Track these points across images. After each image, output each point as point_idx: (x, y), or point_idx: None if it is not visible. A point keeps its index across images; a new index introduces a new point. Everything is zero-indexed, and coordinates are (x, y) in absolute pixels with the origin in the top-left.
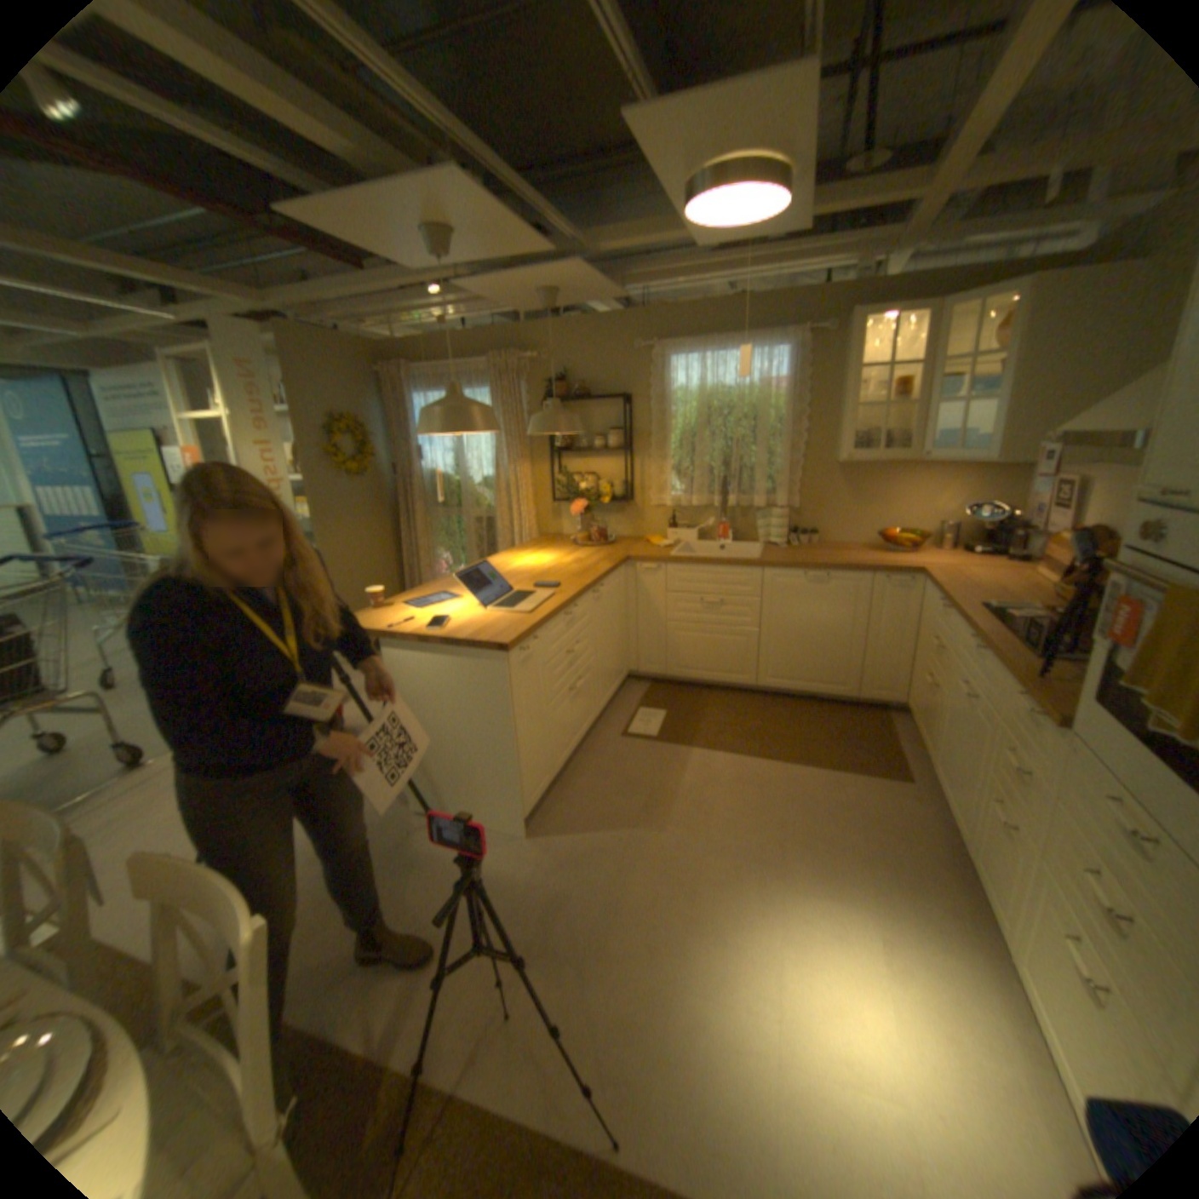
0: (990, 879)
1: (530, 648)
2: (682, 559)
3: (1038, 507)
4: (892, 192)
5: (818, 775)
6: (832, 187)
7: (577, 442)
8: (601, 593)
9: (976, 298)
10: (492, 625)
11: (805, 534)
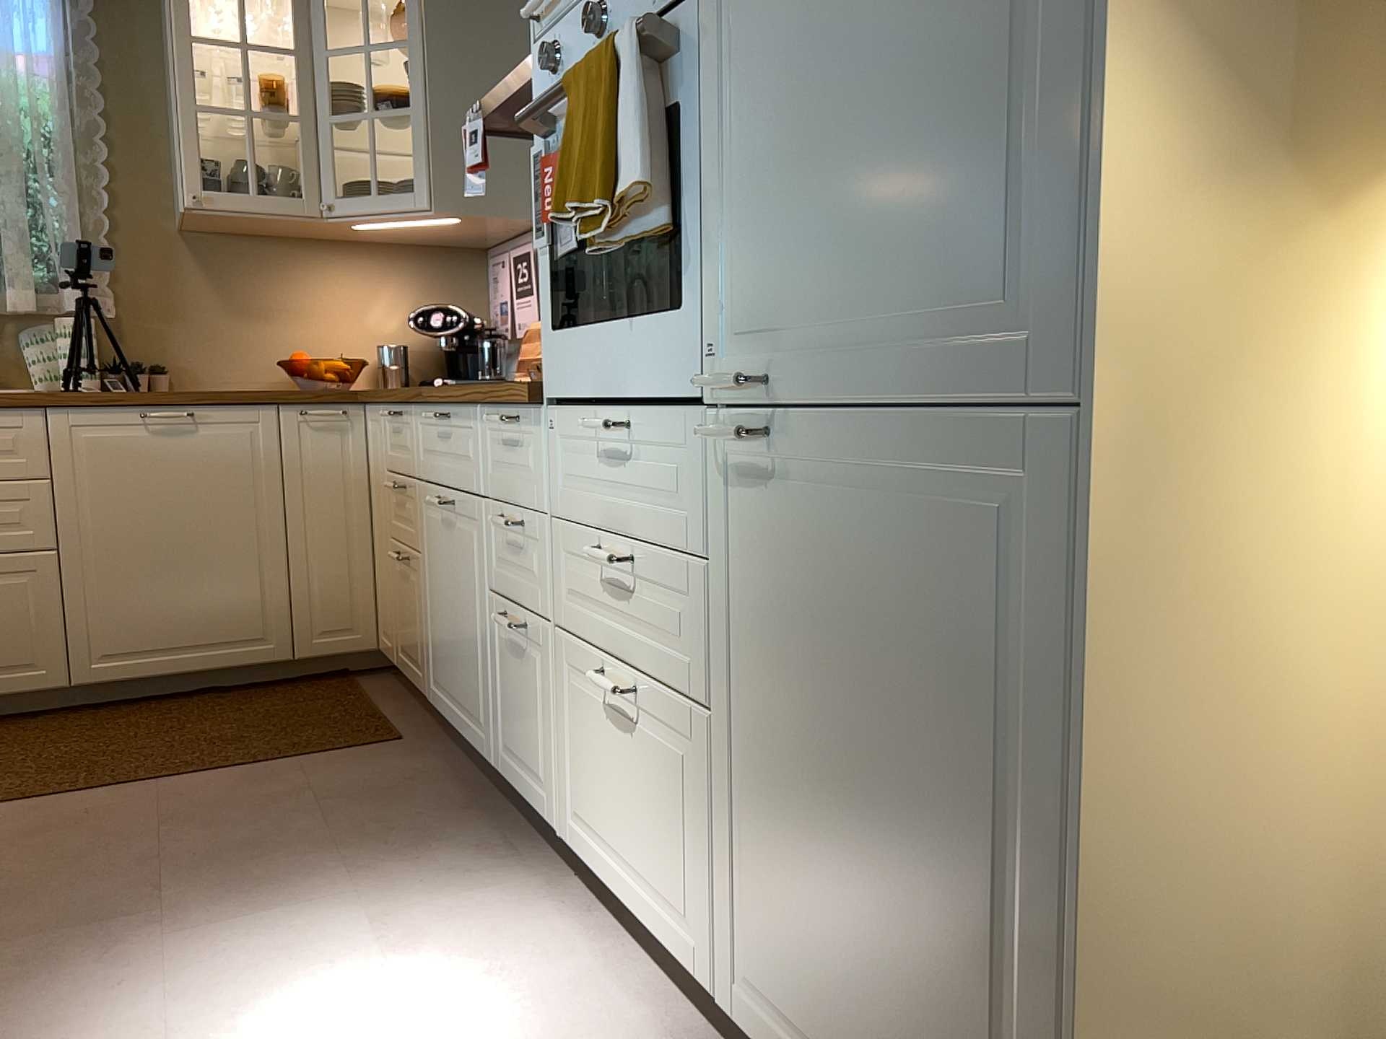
0: (516, 760)
1: None
2: None
3: (498, 306)
4: None
5: (224, 777)
6: None
7: None
8: None
9: None
10: None
11: (139, 369)
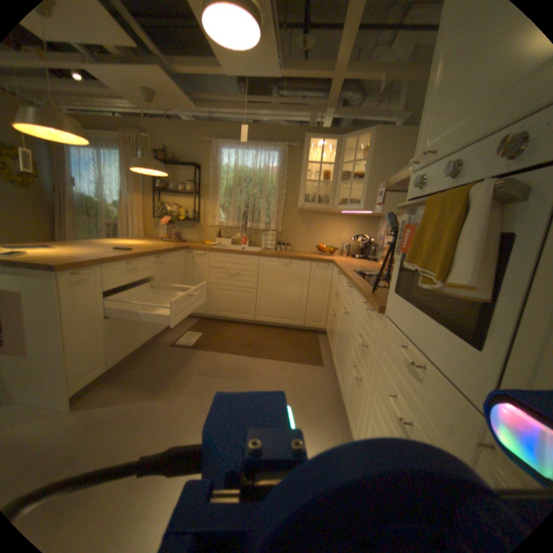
0: (349, 412)
1: (80, 273)
2: (217, 249)
3: (379, 237)
4: (318, 70)
5: (276, 363)
6: (292, 62)
7: (169, 187)
8: (164, 260)
9: (355, 138)
10: (56, 258)
11: (283, 245)
